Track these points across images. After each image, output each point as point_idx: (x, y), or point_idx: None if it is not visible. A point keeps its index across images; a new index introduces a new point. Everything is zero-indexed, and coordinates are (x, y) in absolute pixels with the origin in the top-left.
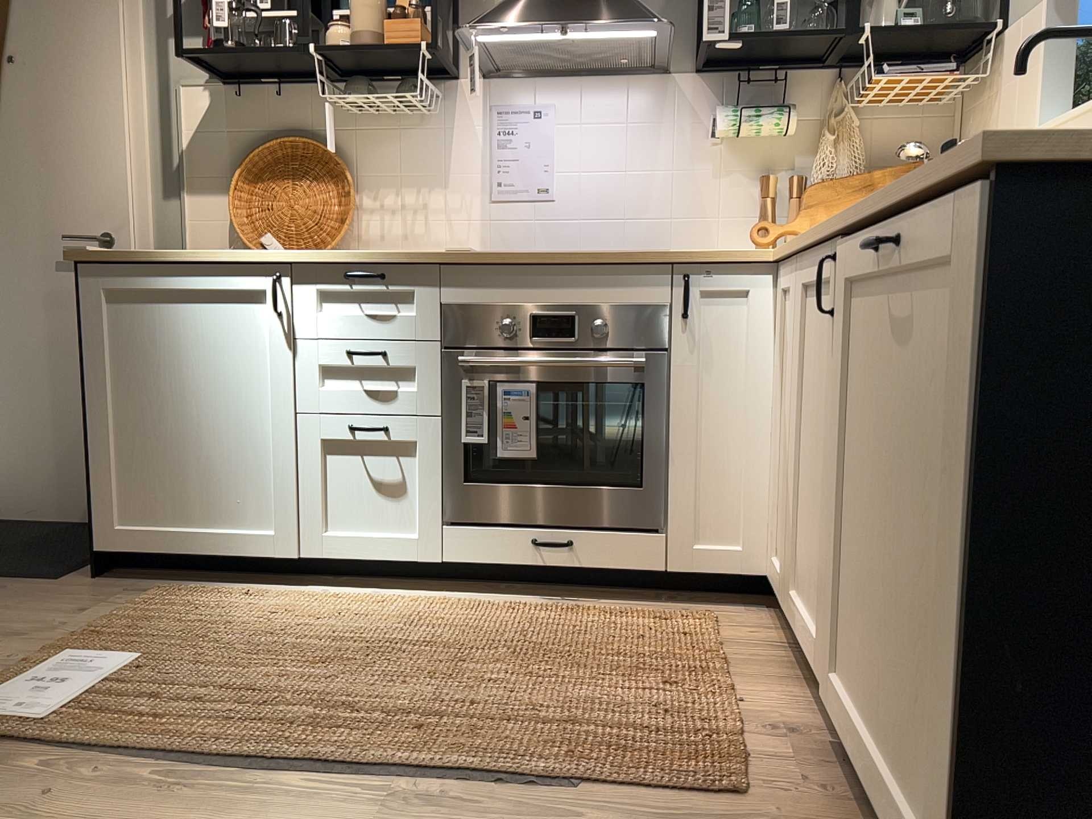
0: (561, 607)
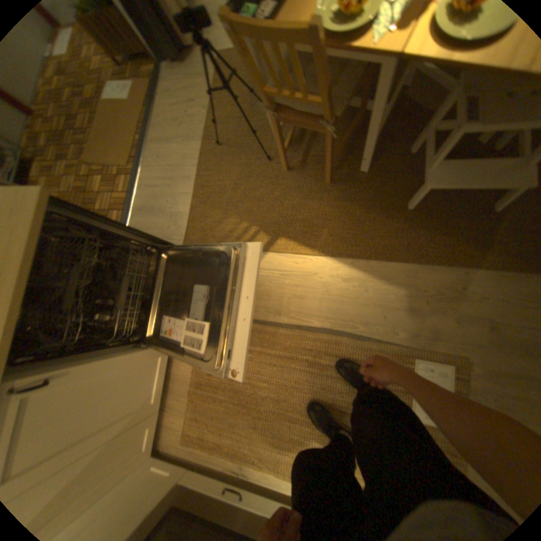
0: (238, 467)
